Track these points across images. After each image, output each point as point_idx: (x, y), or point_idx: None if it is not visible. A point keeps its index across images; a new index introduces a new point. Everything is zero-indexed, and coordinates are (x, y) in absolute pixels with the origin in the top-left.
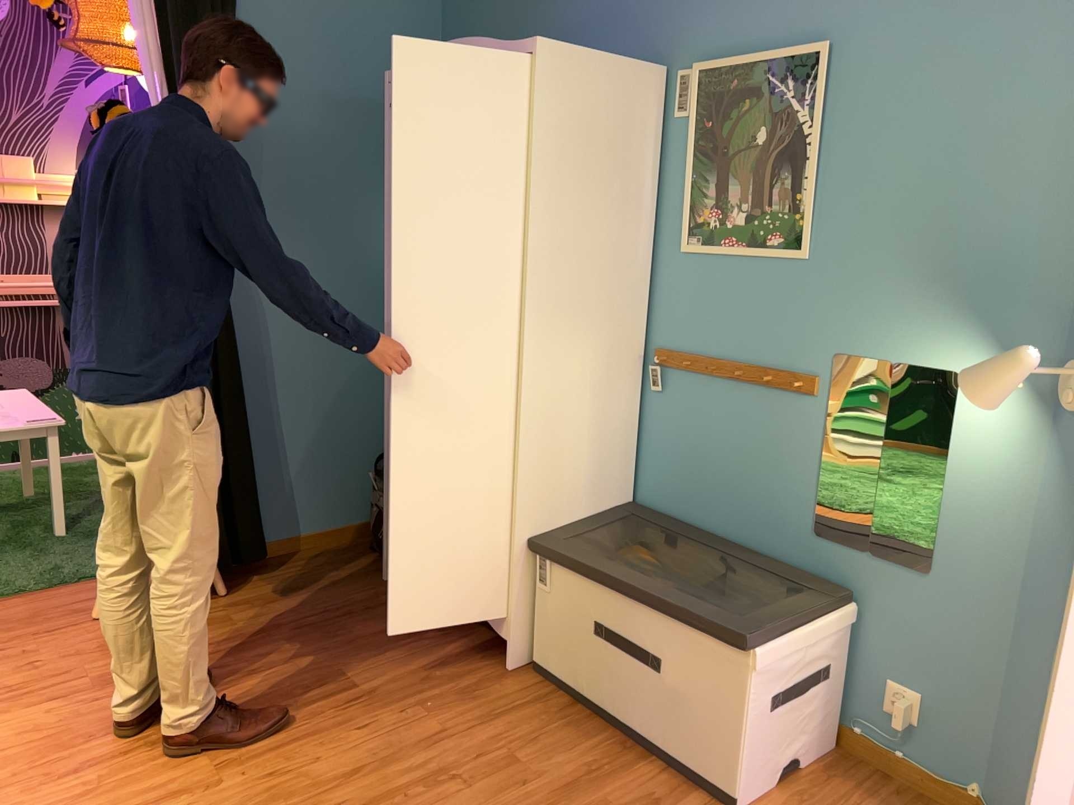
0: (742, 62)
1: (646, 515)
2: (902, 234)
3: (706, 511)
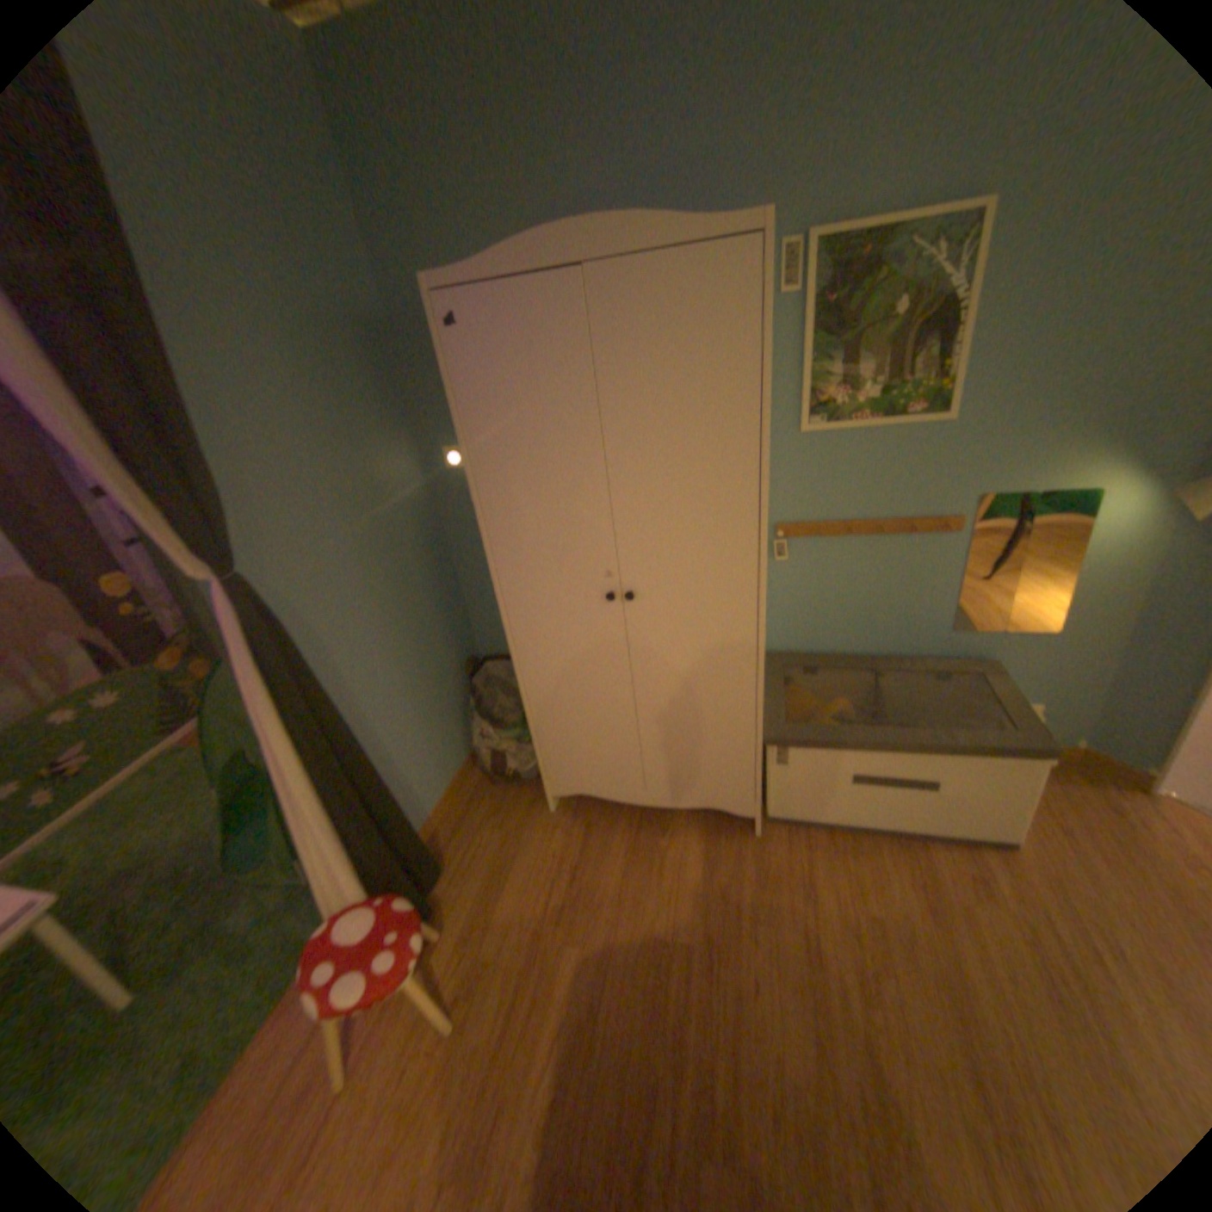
0: (879, 223)
1: (790, 660)
2: (1056, 382)
3: (839, 638)
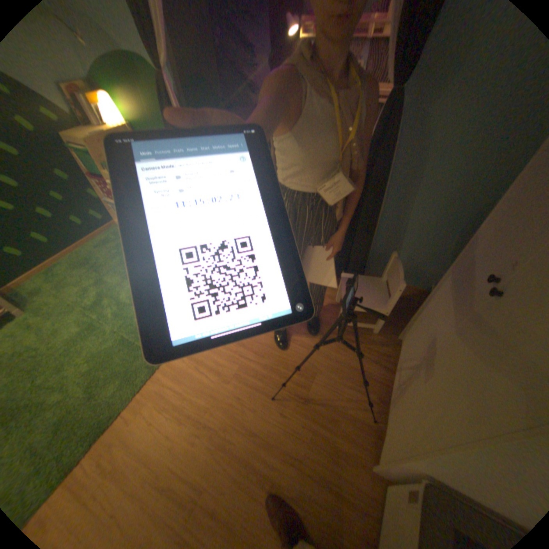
0: None
1: None
2: None
3: None
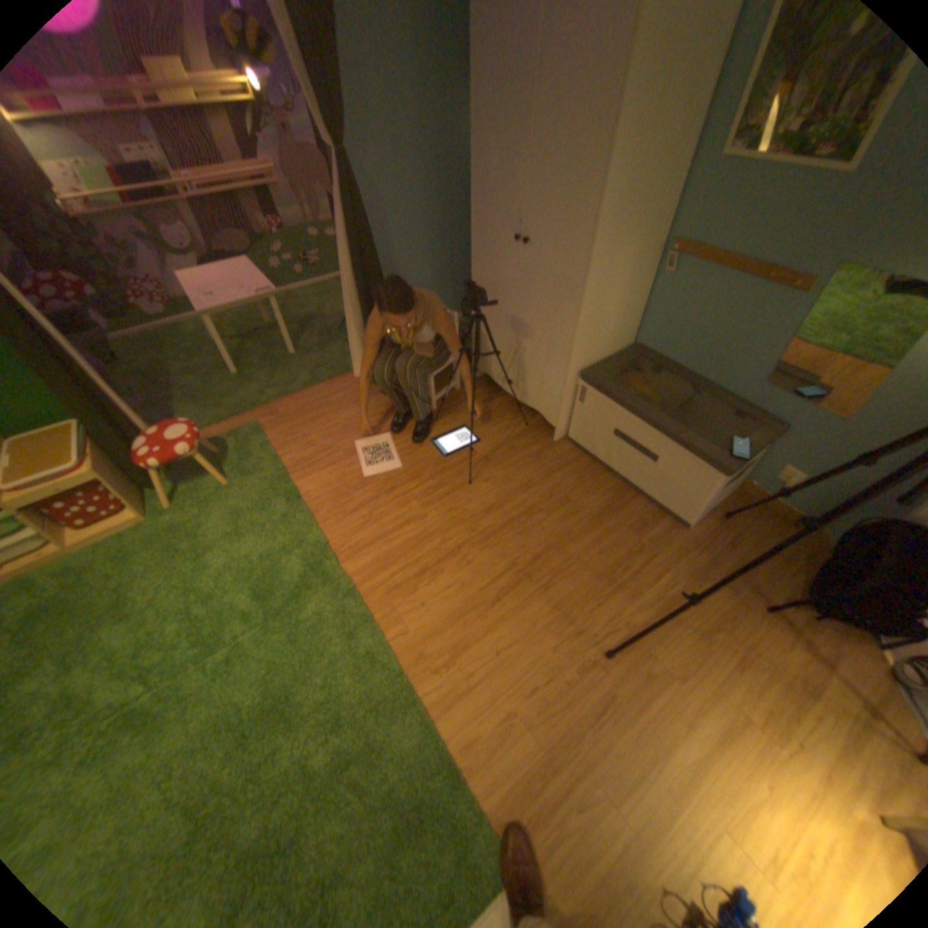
0: None
1: (643, 356)
2: None
3: (686, 357)
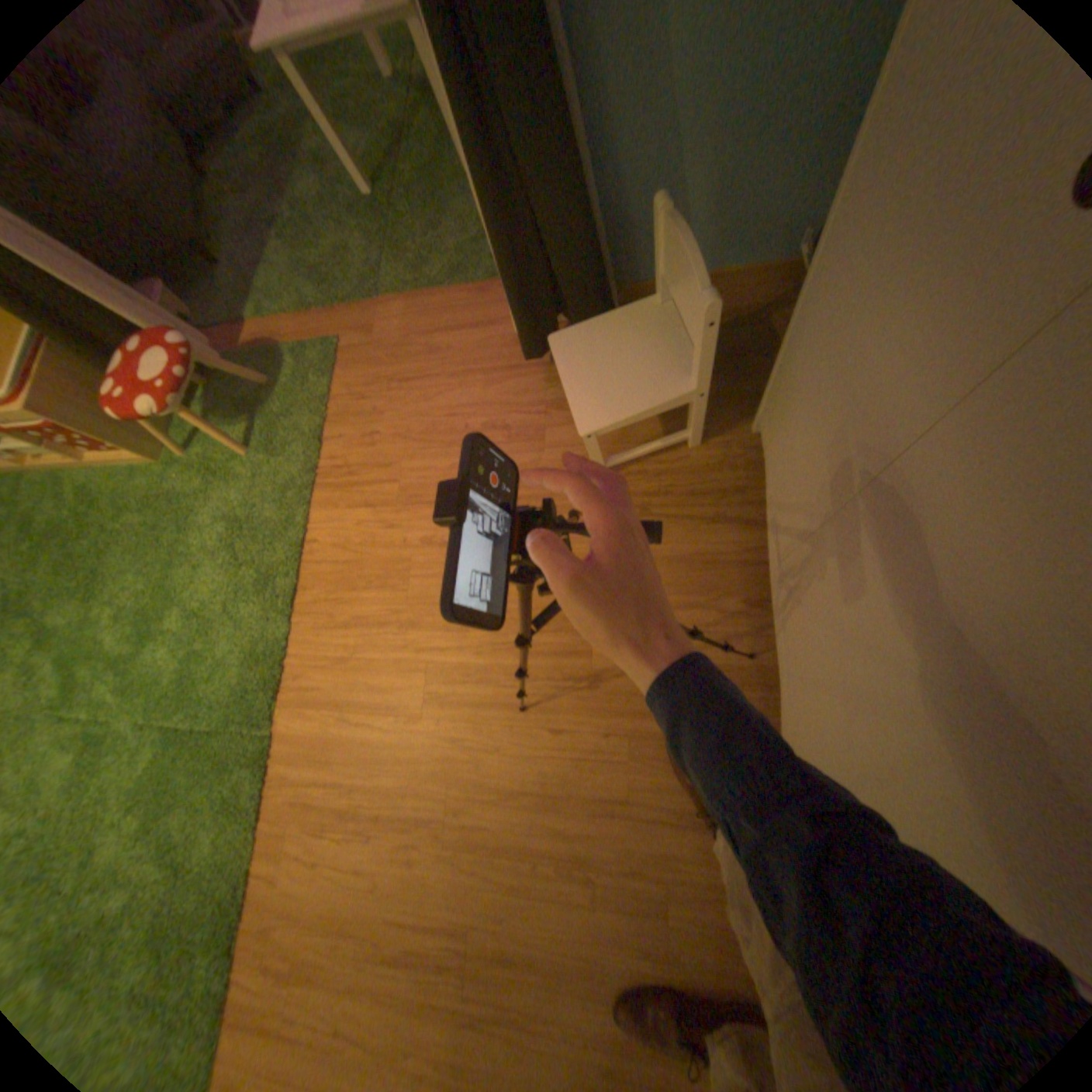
0: None
1: None
2: None
3: None
